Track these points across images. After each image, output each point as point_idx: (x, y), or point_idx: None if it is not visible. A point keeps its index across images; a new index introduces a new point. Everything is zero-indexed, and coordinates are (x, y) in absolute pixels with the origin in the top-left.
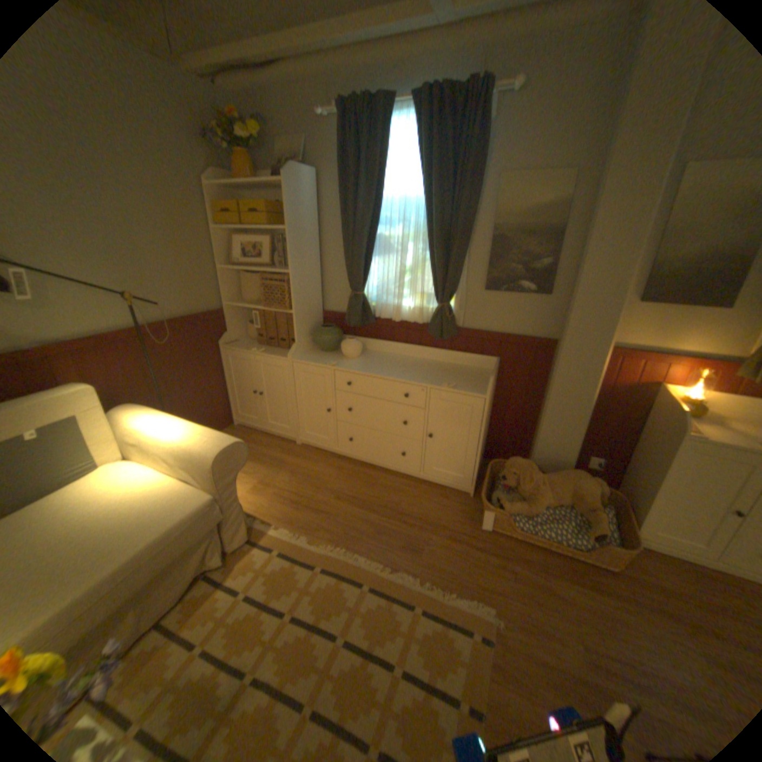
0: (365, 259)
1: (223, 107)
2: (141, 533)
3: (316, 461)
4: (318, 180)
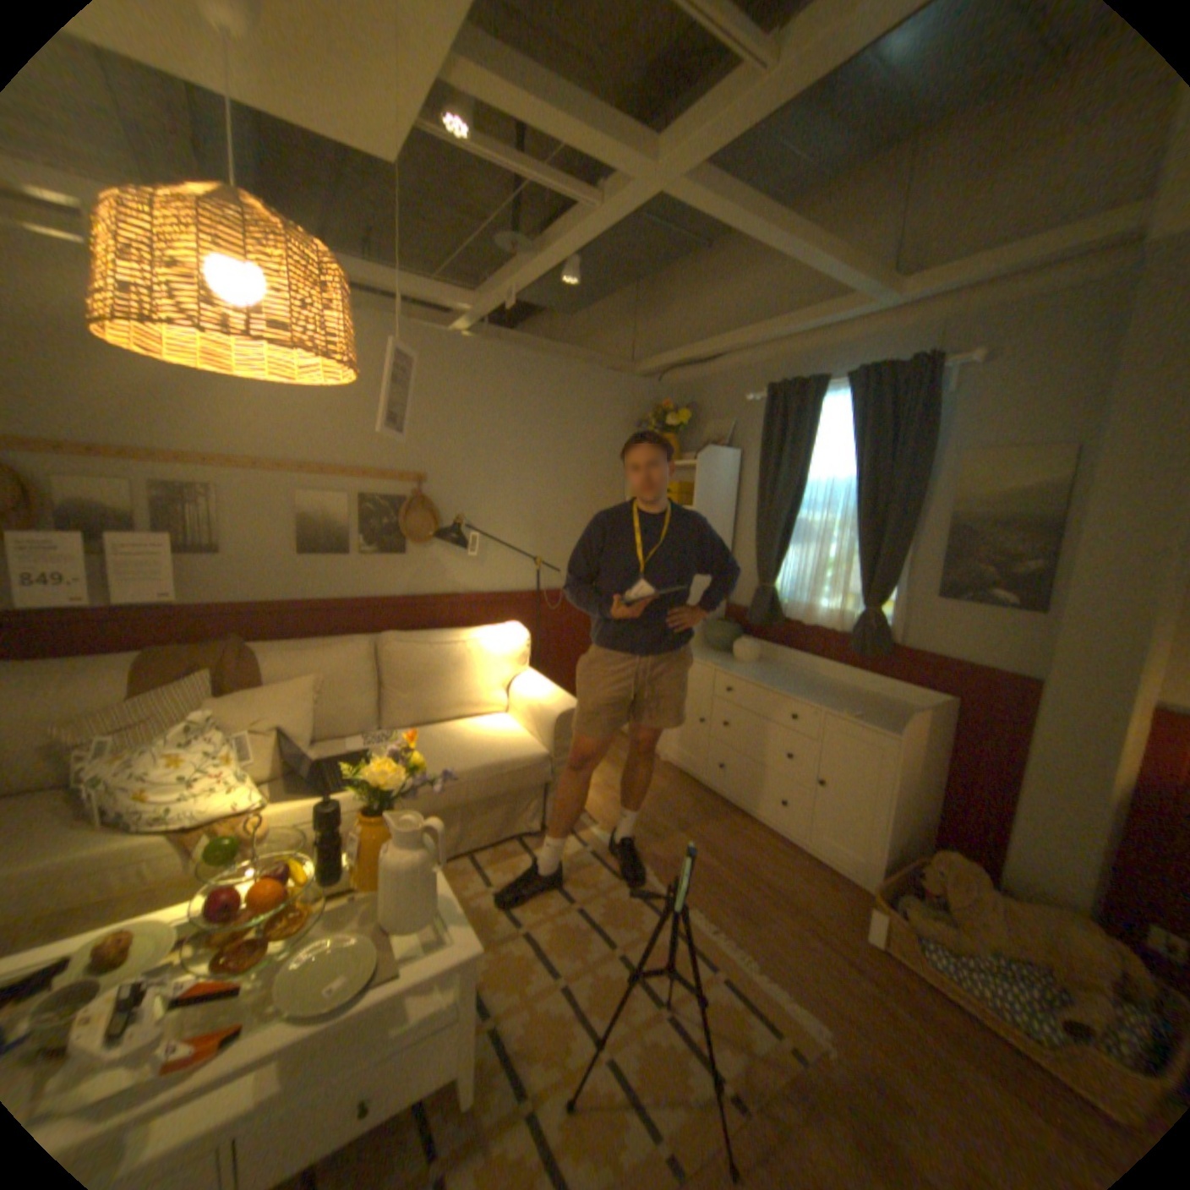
0: (777, 545)
1: (662, 398)
2: (485, 757)
3: (675, 785)
4: (741, 460)
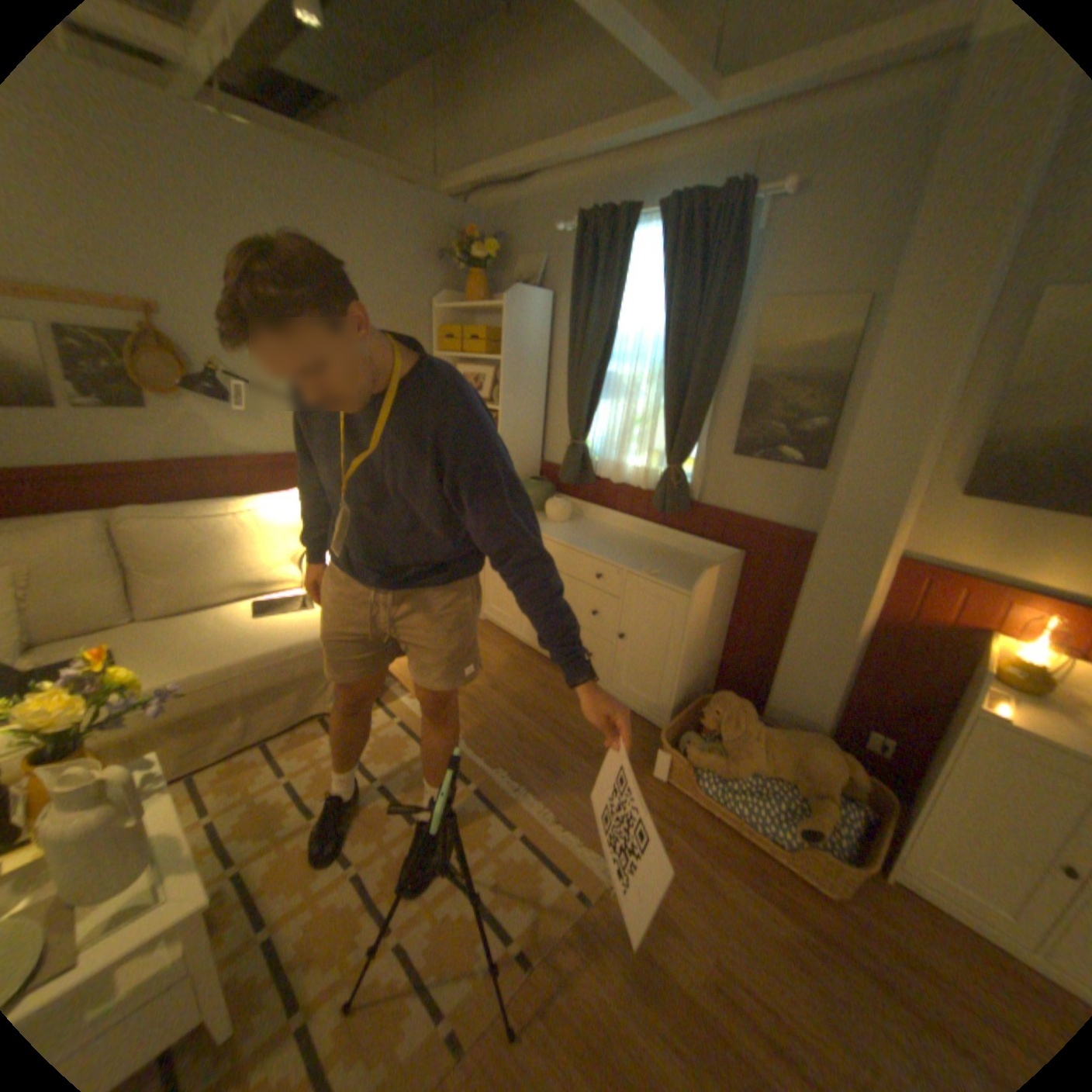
0: (588, 401)
1: (470, 226)
2: (264, 645)
3: (492, 643)
4: (555, 305)
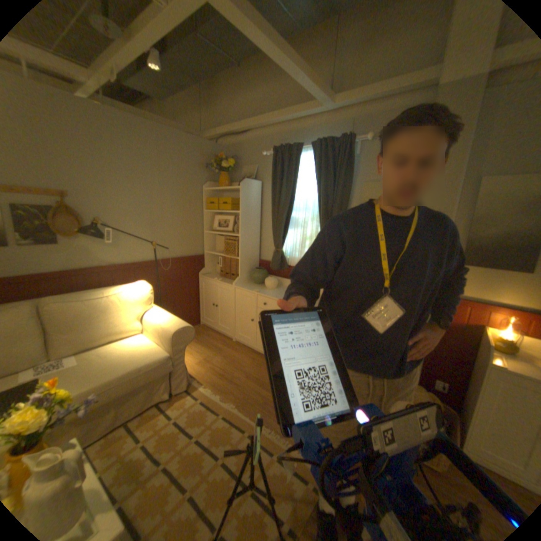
0: (282, 230)
1: (219, 153)
2: (127, 367)
3: (241, 353)
4: (262, 187)
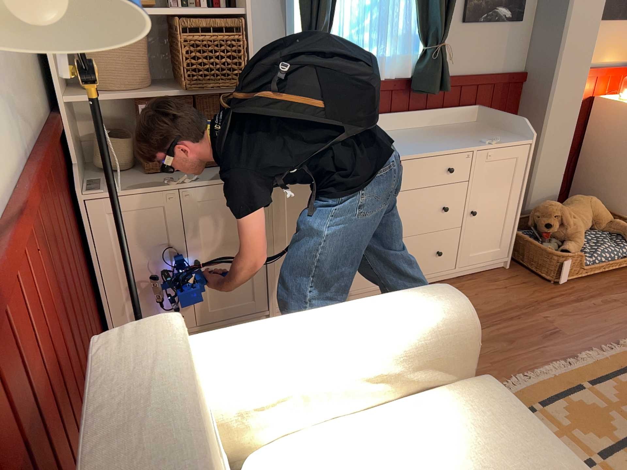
0: None
1: None
2: (547, 464)
3: None
4: None
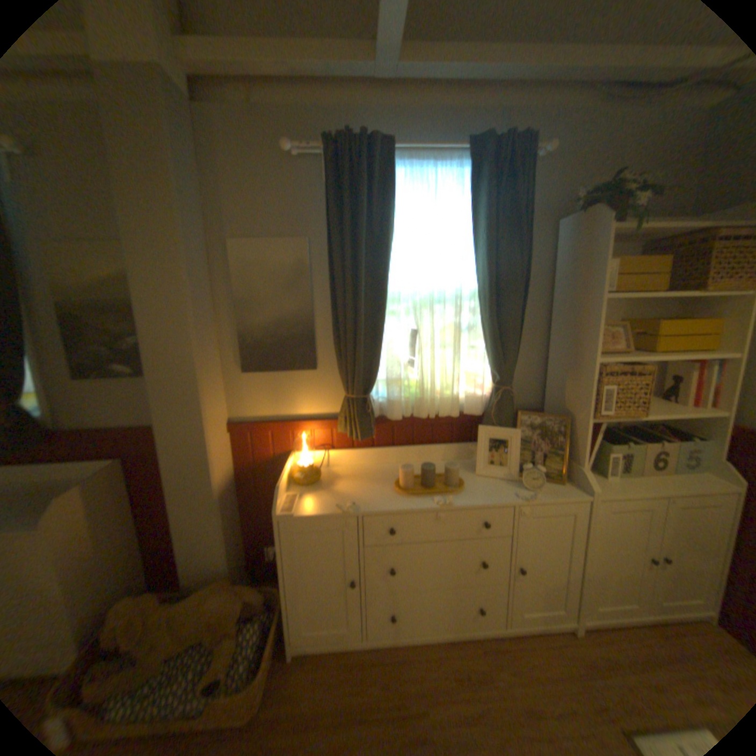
0: None
1: None
2: None
3: None
4: None
